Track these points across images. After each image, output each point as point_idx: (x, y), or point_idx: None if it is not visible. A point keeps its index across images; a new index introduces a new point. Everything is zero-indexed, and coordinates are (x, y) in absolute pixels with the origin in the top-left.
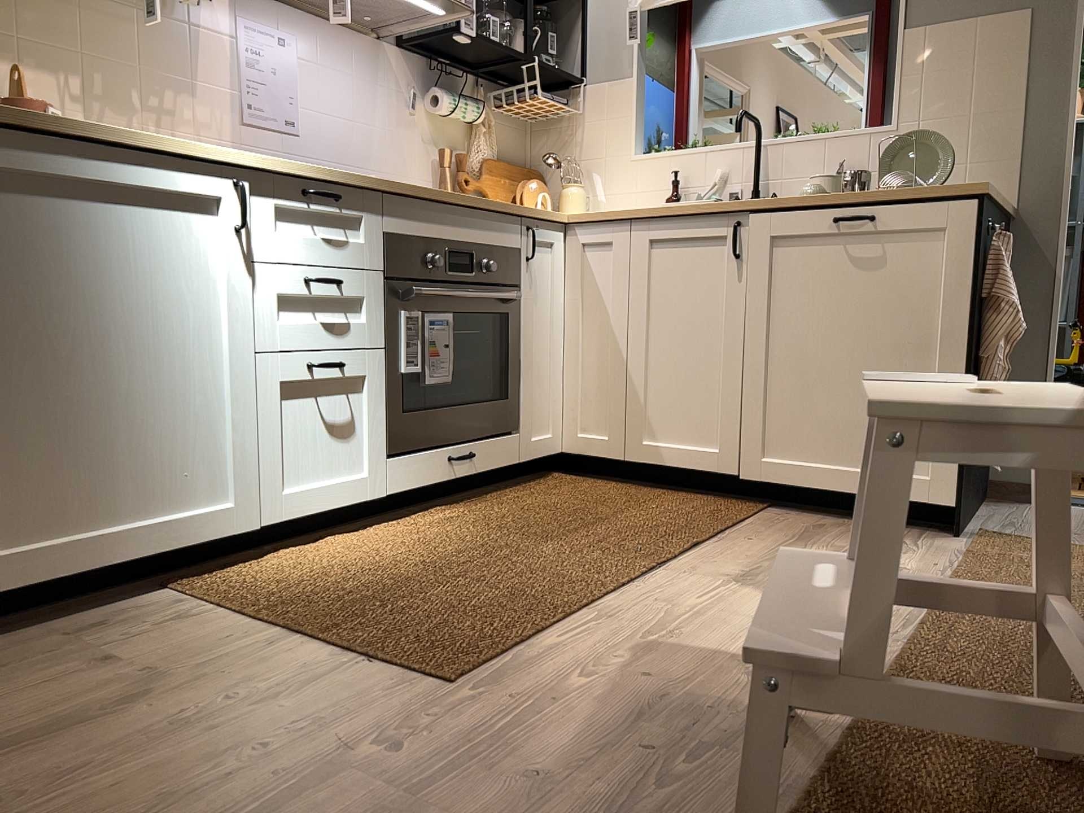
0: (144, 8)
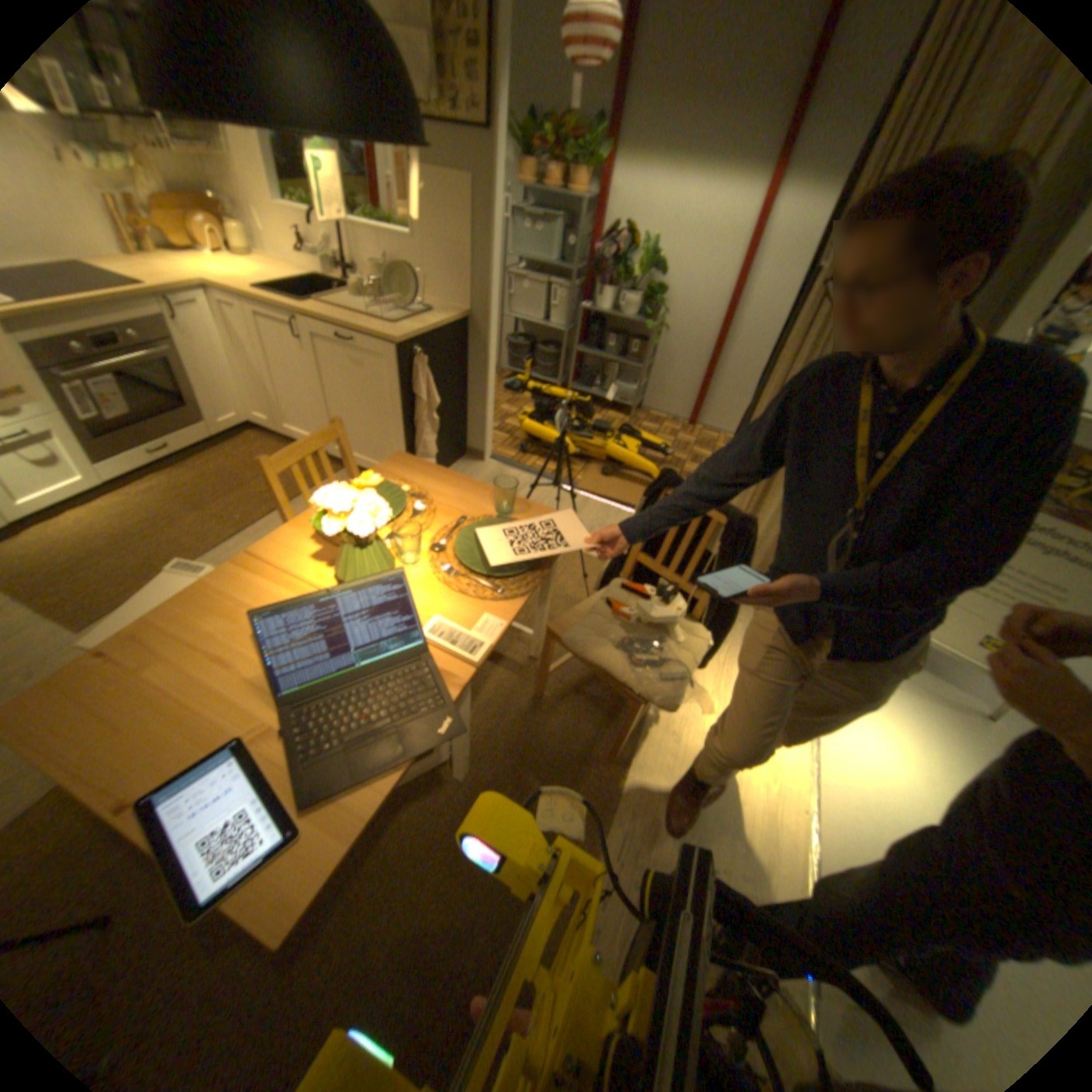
0: None
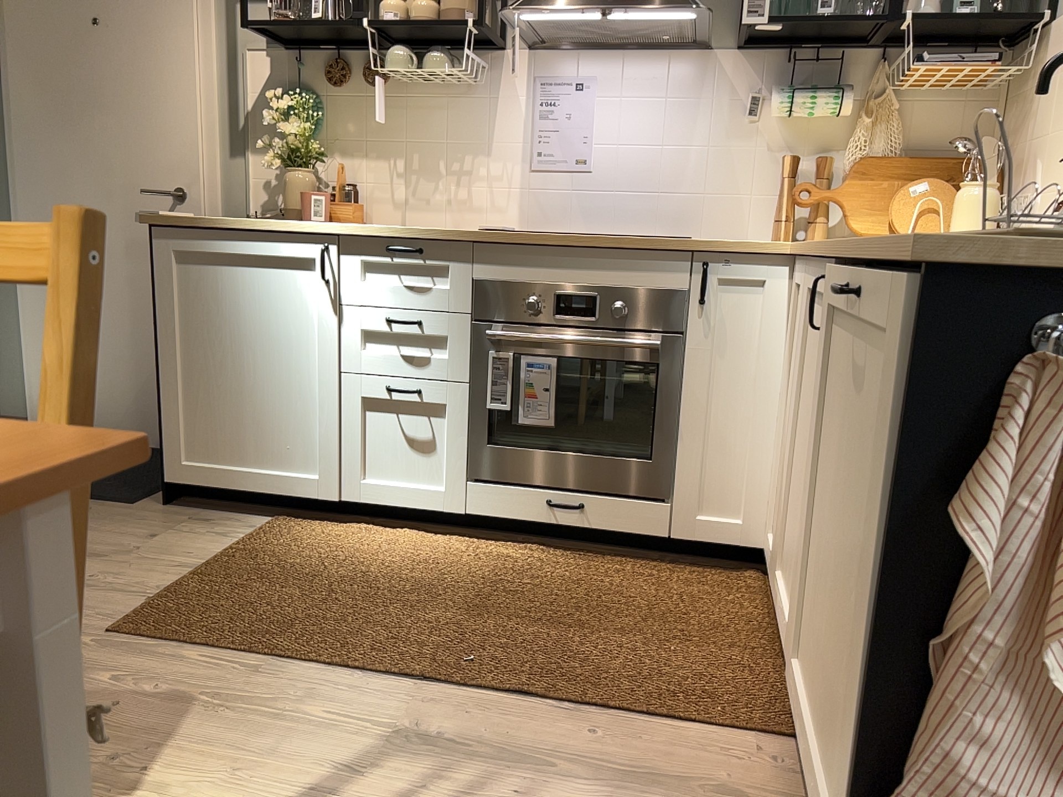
0: (448, 91)
